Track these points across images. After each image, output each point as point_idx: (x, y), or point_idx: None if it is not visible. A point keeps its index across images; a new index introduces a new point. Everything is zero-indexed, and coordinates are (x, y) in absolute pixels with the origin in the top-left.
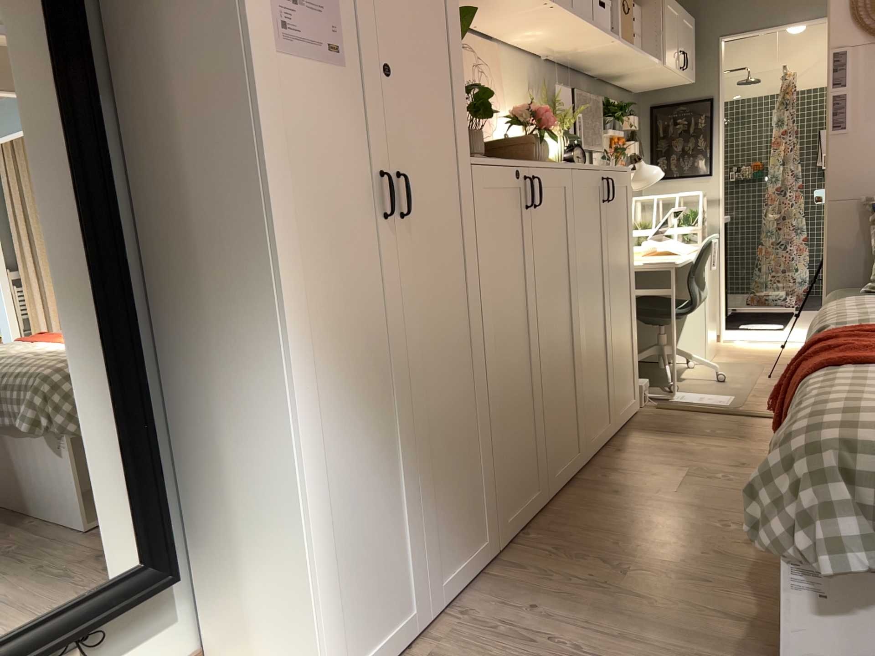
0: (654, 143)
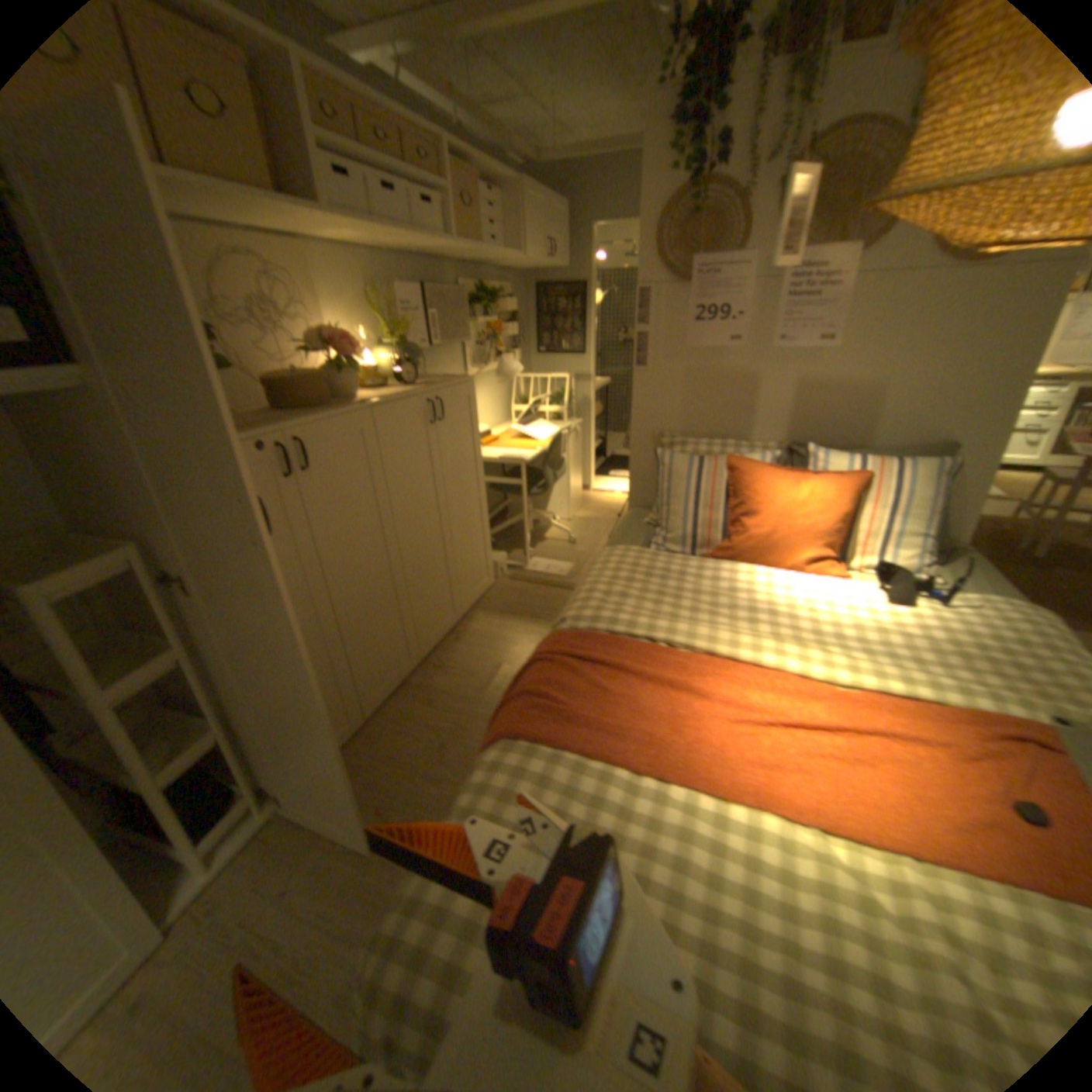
0: (543, 321)
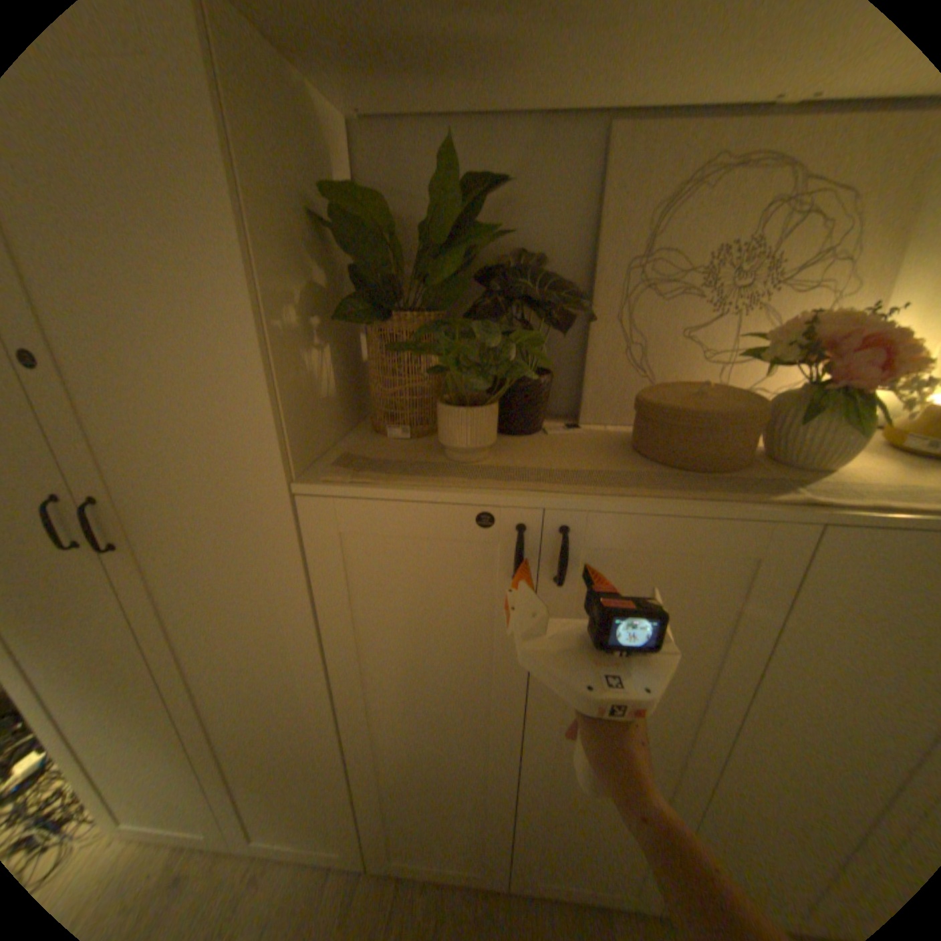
0: None
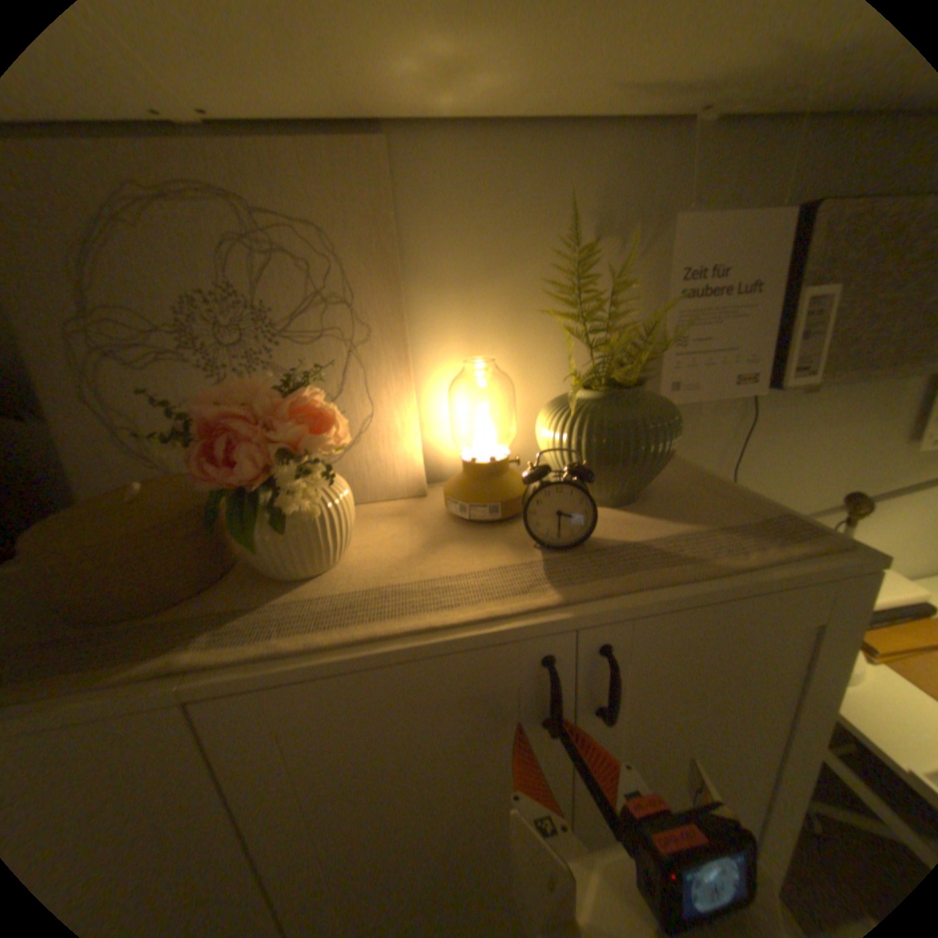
0: None
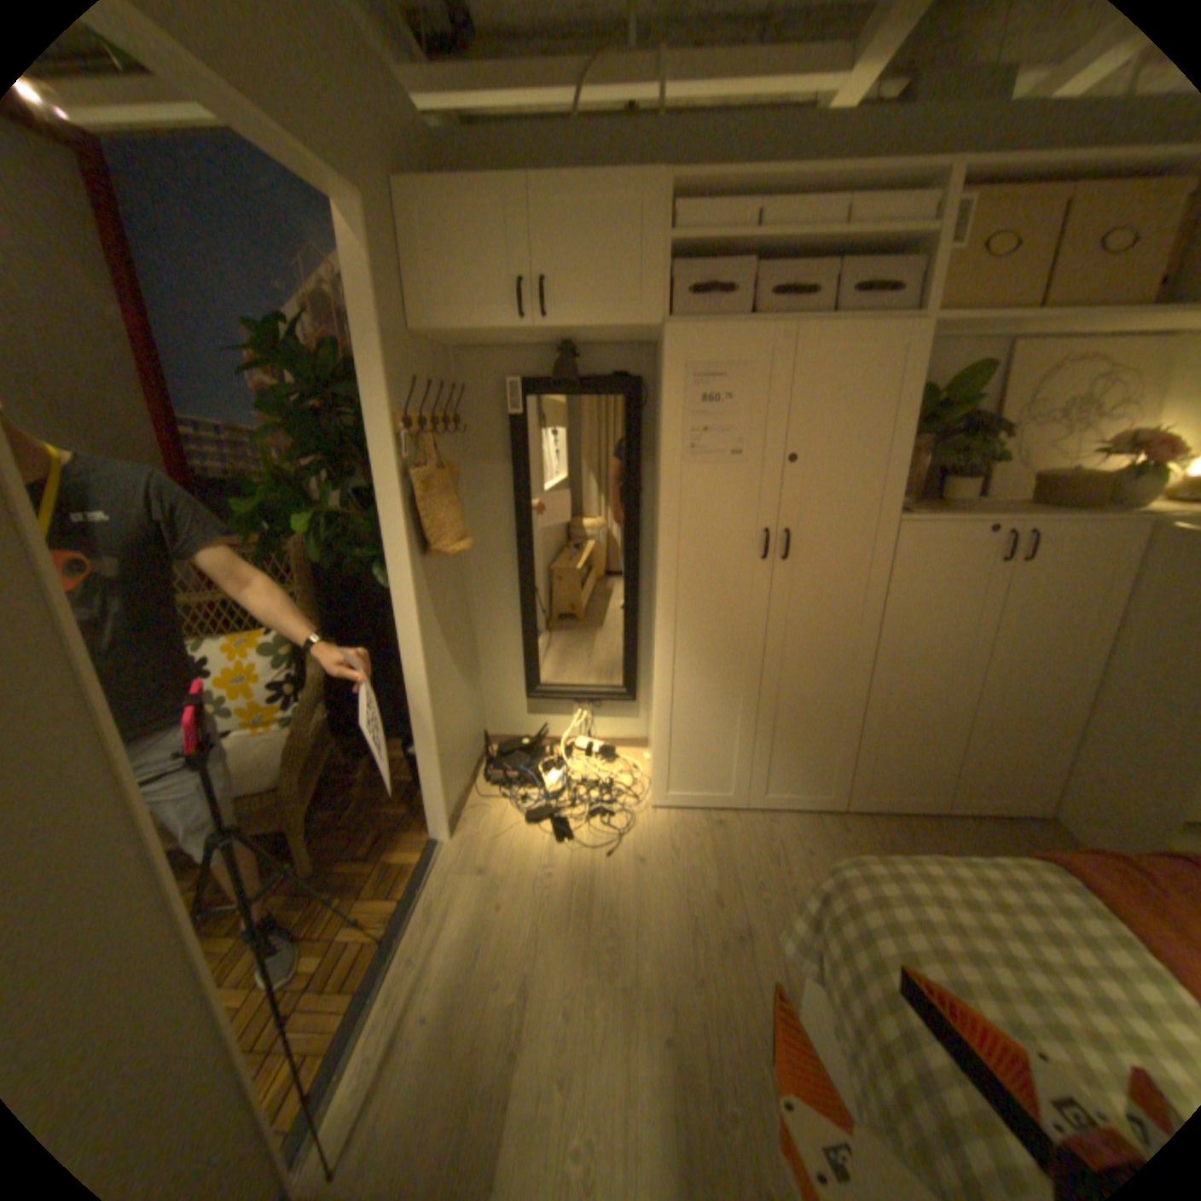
0: None
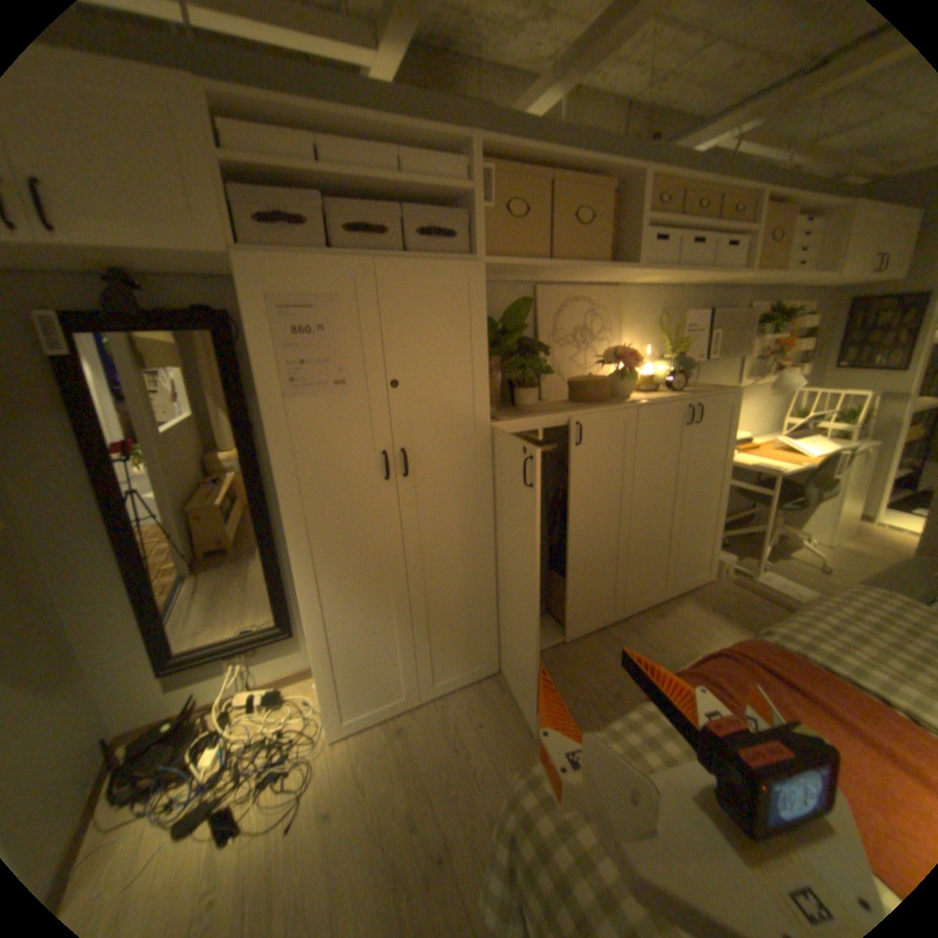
0: (851, 336)
